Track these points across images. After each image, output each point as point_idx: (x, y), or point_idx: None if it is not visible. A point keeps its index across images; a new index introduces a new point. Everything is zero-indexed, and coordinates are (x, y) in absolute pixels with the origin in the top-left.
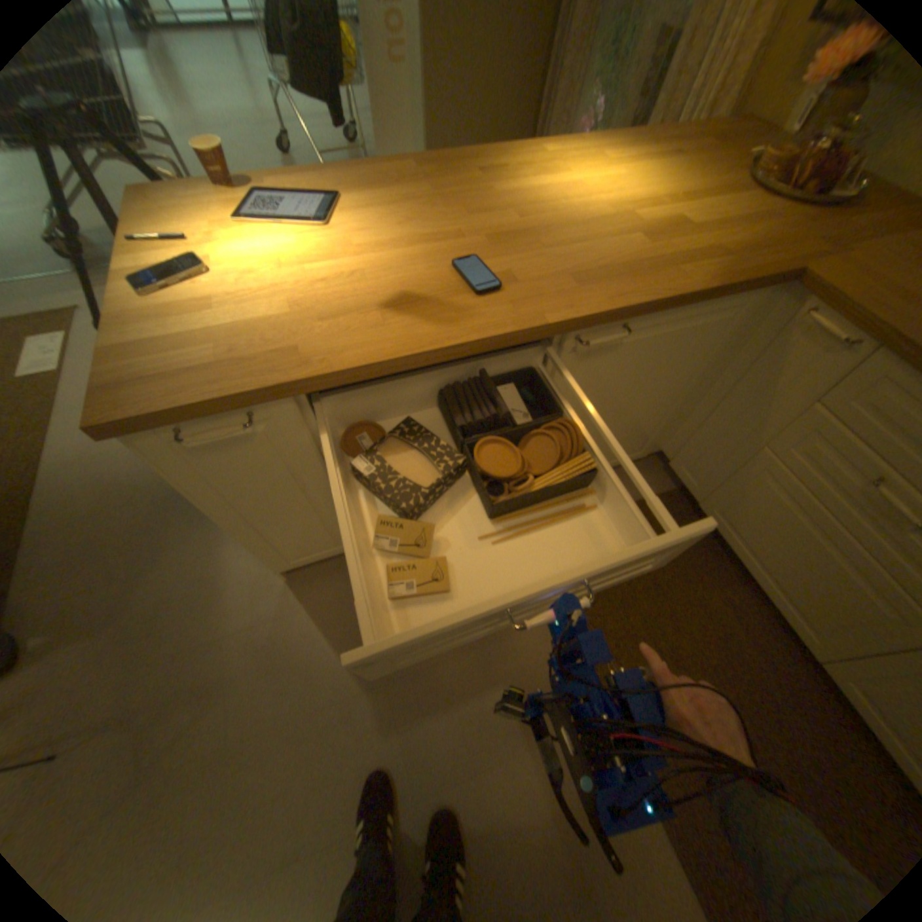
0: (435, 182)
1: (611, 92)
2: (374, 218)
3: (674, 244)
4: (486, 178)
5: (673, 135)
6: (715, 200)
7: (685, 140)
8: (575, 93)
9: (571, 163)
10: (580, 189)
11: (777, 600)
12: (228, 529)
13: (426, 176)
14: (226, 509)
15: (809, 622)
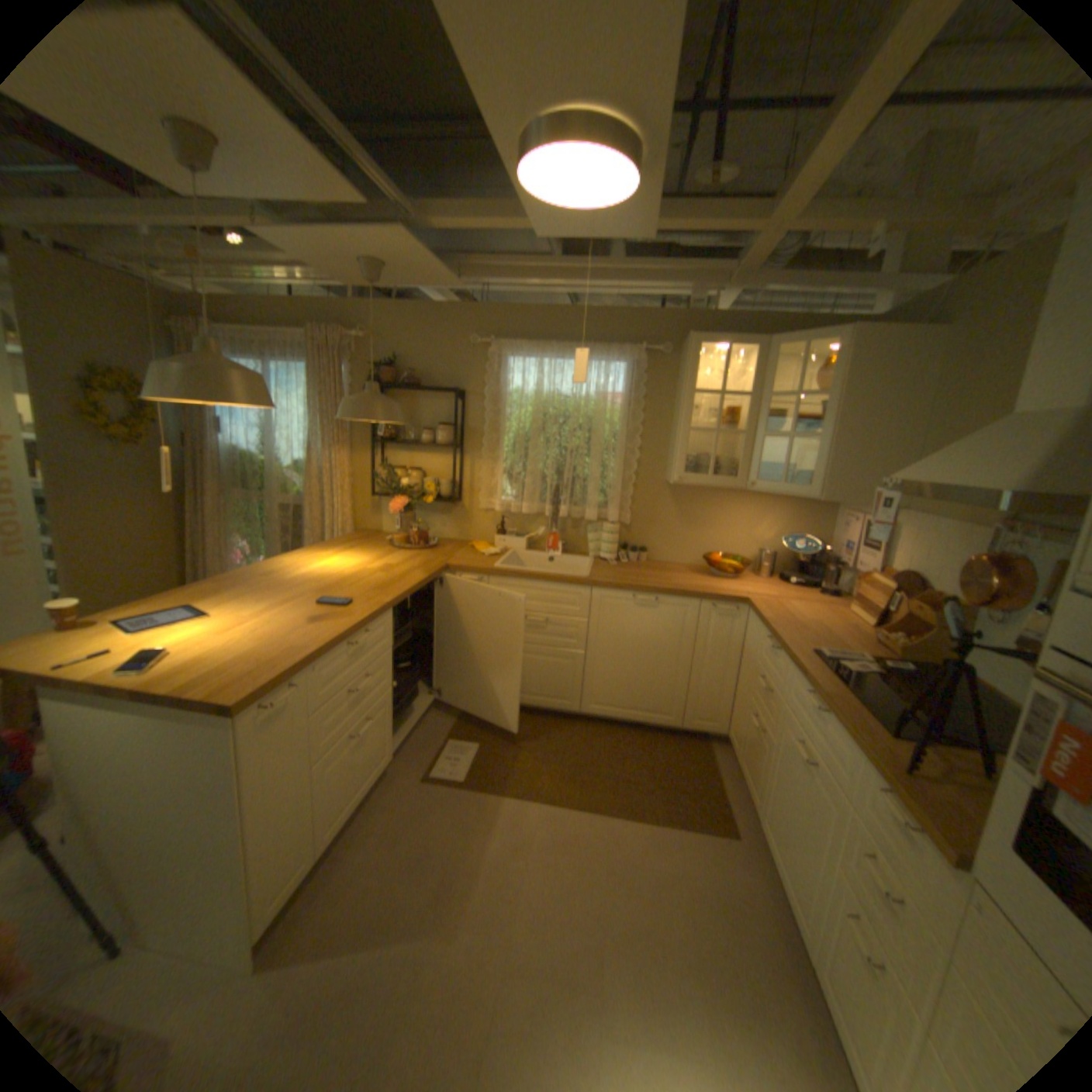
0: (243, 587)
1: (252, 539)
2: (235, 607)
3: (396, 572)
4: (271, 578)
5: (339, 544)
6: (391, 558)
7: (347, 544)
8: (221, 544)
9: (307, 563)
10: (329, 569)
11: (545, 704)
12: (244, 845)
13: (231, 587)
14: (254, 806)
15: (560, 699)
